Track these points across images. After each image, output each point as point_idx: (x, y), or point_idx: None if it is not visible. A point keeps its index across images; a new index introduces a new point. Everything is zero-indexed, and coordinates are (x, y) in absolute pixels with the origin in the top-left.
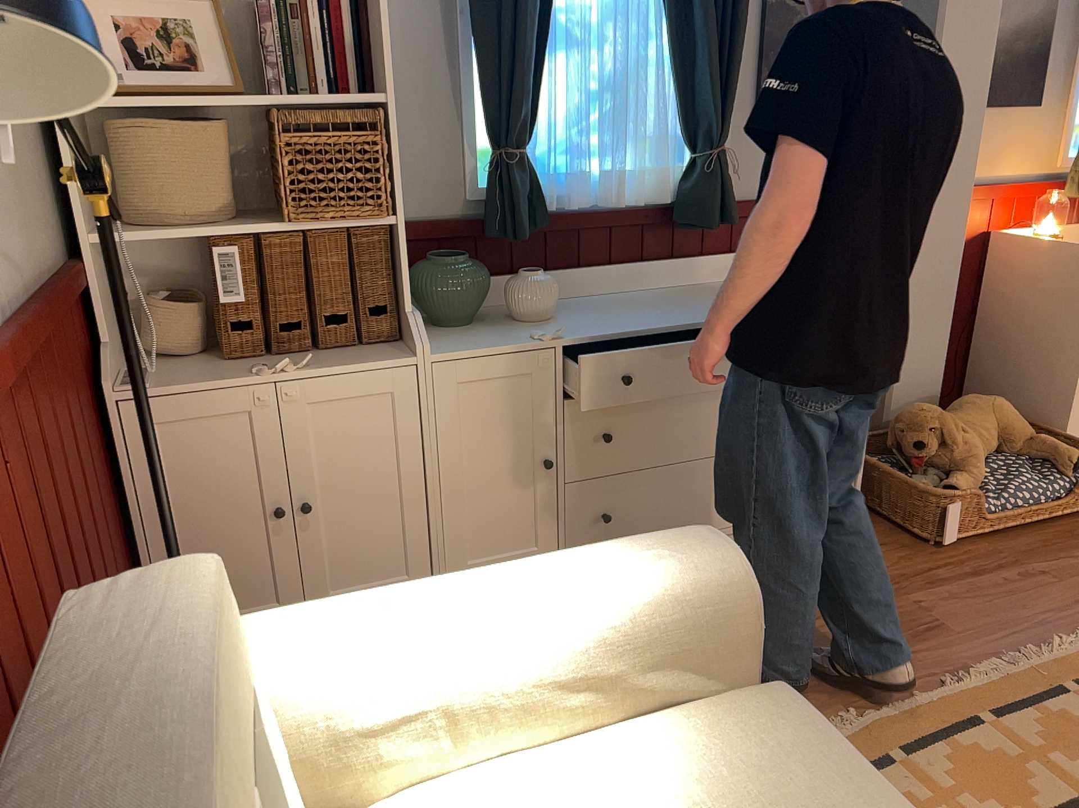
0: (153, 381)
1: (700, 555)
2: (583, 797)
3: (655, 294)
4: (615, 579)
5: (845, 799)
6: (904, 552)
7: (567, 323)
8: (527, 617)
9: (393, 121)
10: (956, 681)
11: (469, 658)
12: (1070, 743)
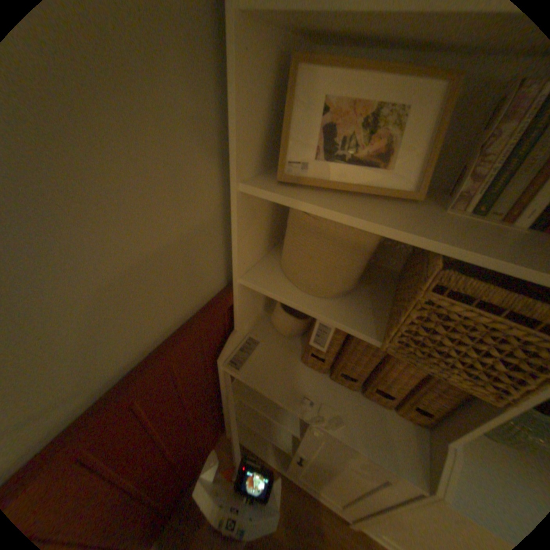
0: (253, 363)
1: None
2: None
3: None
4: None
5: None
6: None
7: None
8: None
9: None
10: None
11: None
12: None
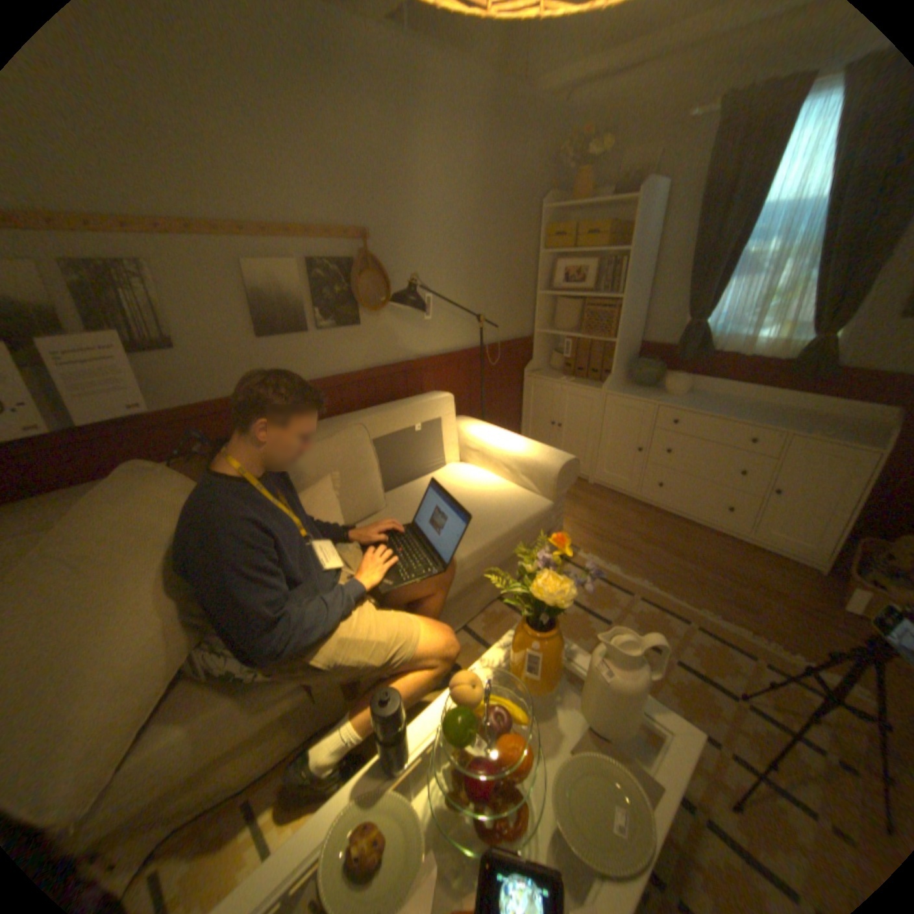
0: (537, 374)
1: (556, 458)
2: (487, 482)
3: (763, 405)
4: (532, 450)
5: (514, 513)
6: (820, 597)
7: (681, 399)
8: (507, 445)
9: (623, 306)
10: (714, 617)
11: (492, 446)
12: (711, 656)
